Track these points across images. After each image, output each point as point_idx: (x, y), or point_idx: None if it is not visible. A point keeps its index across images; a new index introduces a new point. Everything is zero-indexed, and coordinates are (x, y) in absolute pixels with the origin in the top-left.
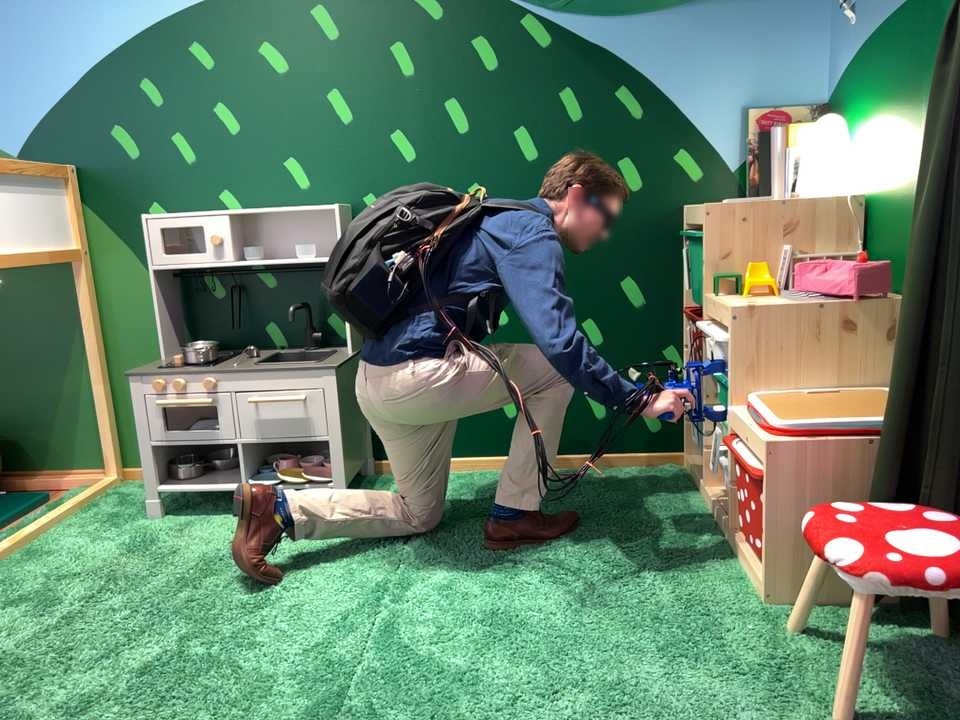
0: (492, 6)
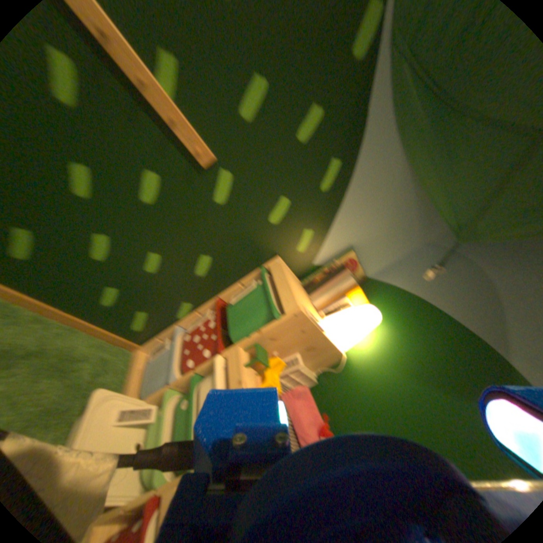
0: None
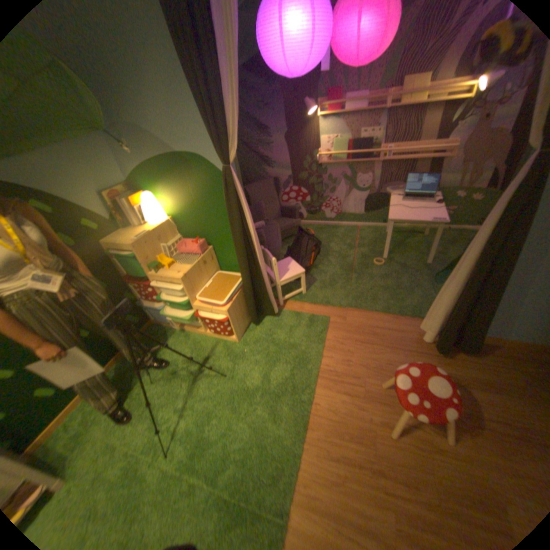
0: None
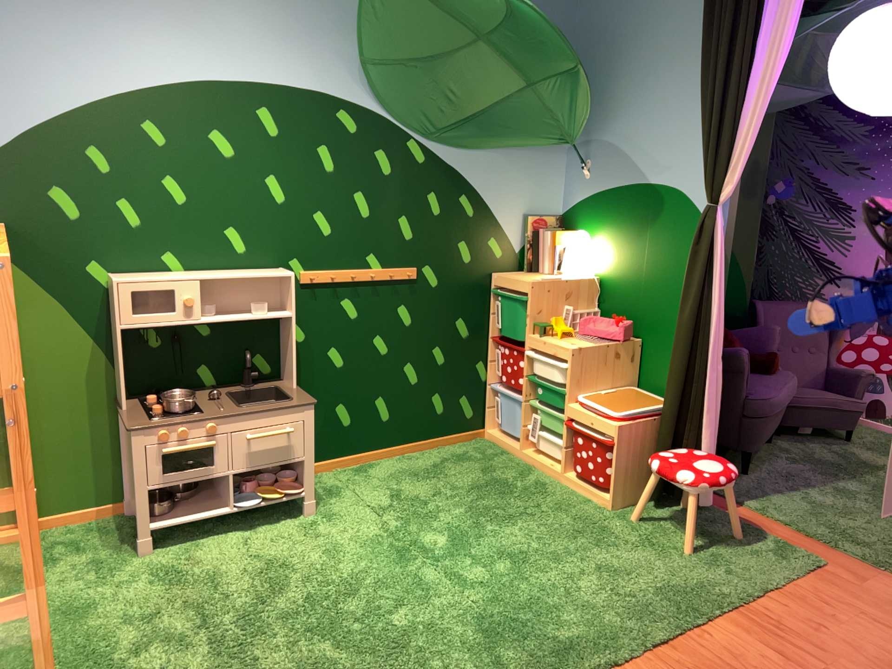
0: (391, 134)
